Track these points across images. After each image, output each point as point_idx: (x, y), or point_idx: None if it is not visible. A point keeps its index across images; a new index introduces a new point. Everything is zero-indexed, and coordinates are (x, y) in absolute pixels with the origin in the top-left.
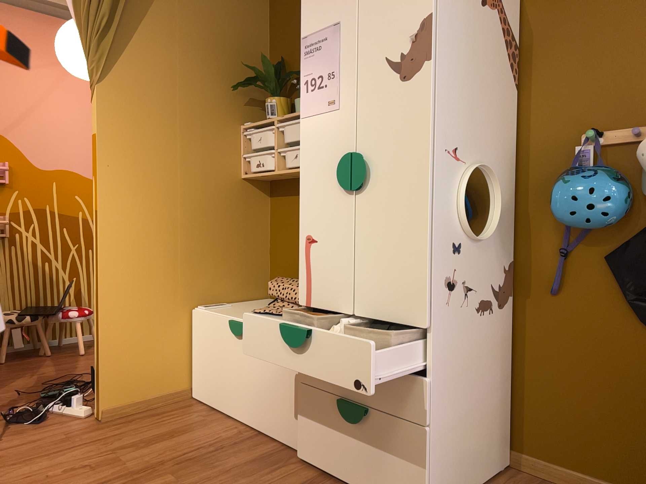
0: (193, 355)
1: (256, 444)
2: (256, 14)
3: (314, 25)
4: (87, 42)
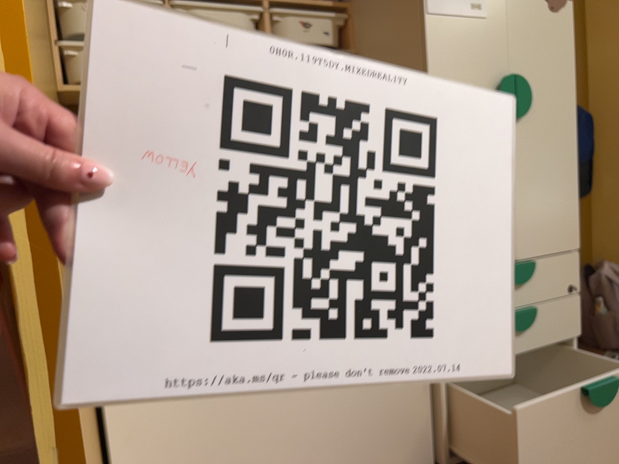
0: None
1: None
2: None
3: None
4: None
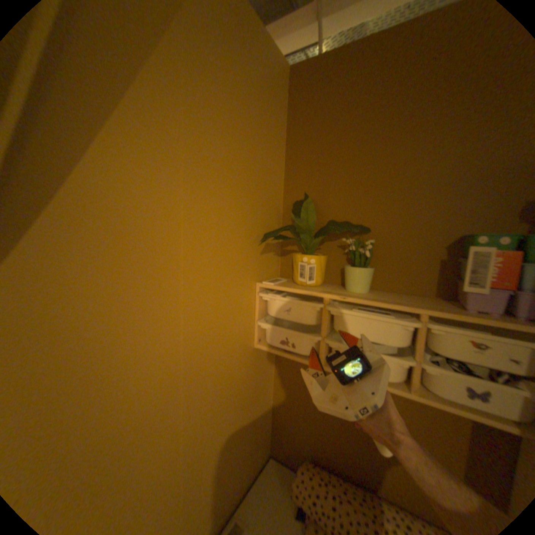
0: None
1: None
2: (275, 130)
3: None
4: None
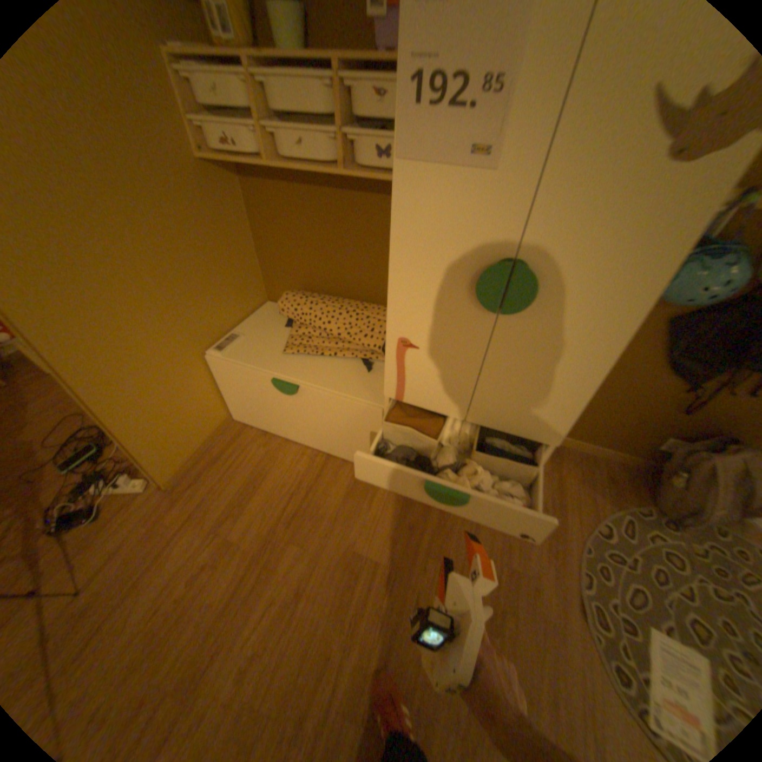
0: (221, 389)
1: (335, 471)
2: None
3: None
4: None
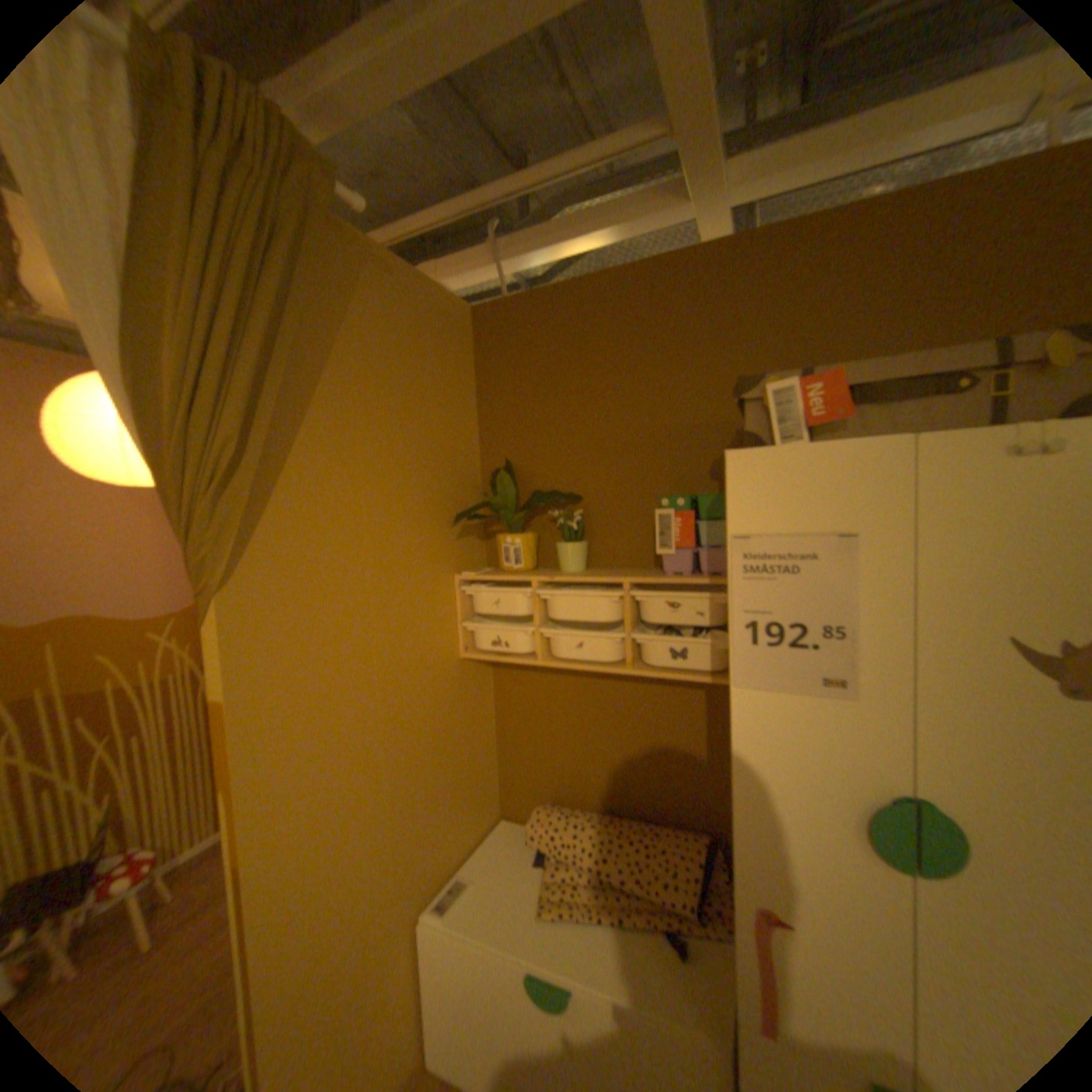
0: (422, 995)
1: None
2: (460, 388)
3: (772, 516)
4: (176, 497)
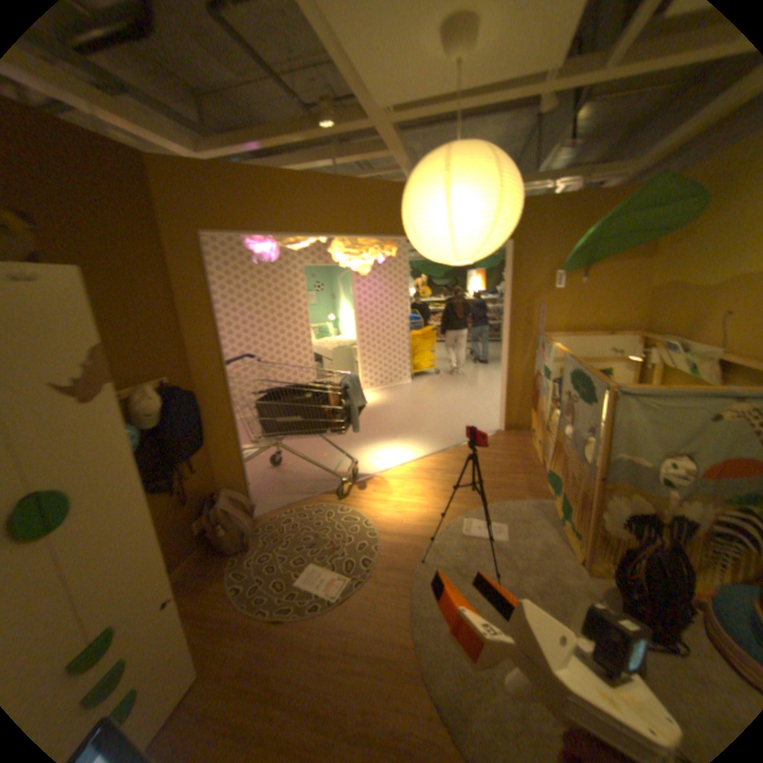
0: None
1: None
2: None
3: None
4: None
